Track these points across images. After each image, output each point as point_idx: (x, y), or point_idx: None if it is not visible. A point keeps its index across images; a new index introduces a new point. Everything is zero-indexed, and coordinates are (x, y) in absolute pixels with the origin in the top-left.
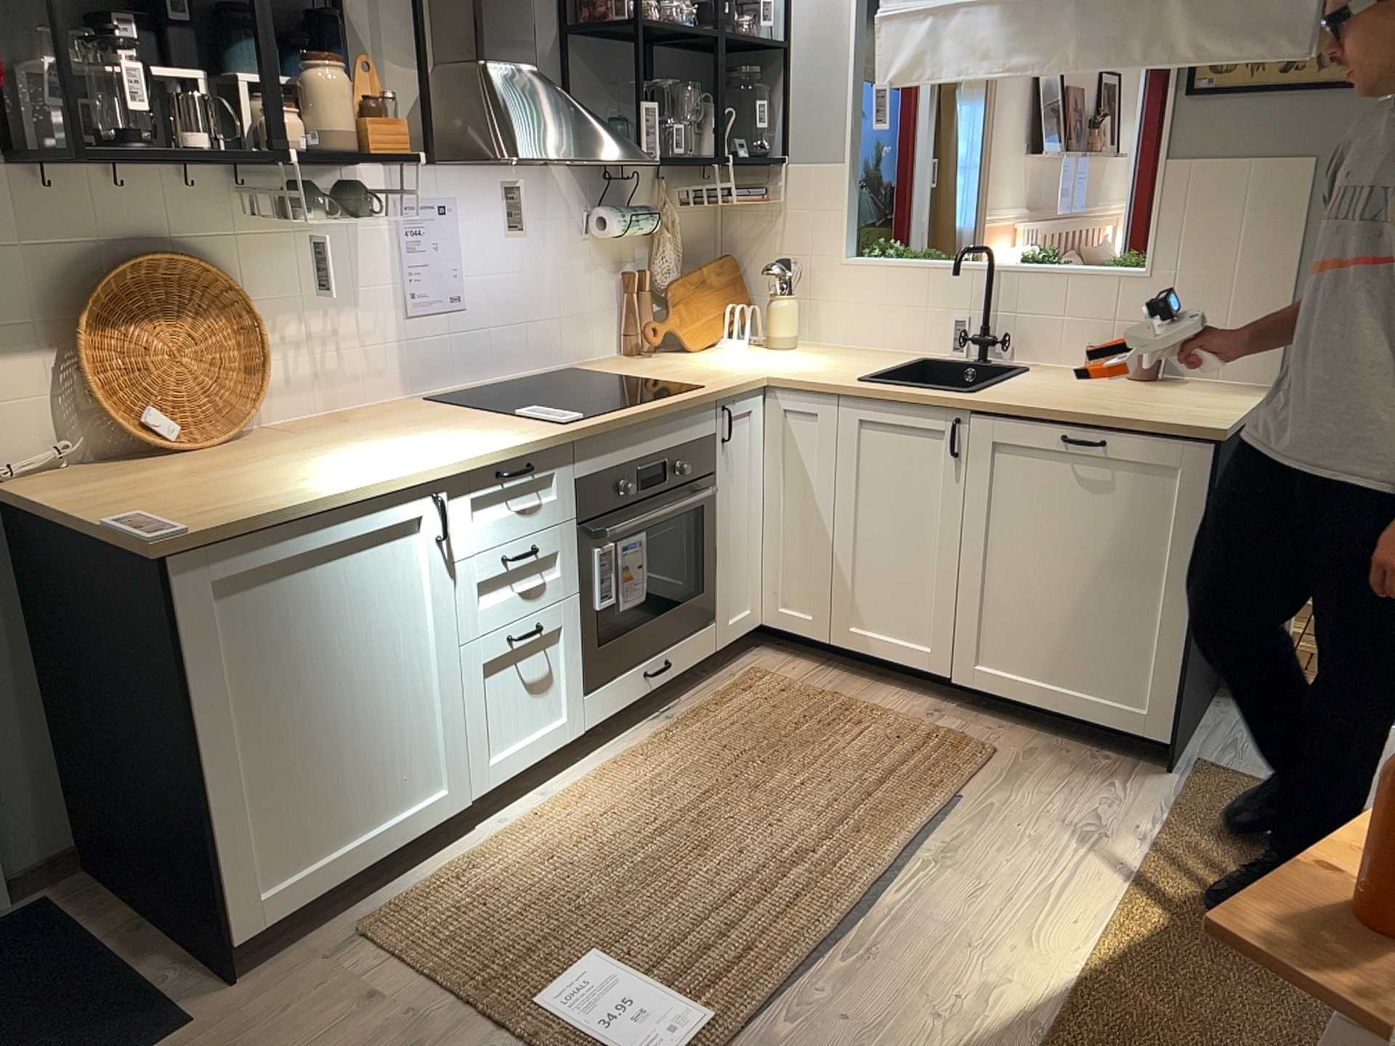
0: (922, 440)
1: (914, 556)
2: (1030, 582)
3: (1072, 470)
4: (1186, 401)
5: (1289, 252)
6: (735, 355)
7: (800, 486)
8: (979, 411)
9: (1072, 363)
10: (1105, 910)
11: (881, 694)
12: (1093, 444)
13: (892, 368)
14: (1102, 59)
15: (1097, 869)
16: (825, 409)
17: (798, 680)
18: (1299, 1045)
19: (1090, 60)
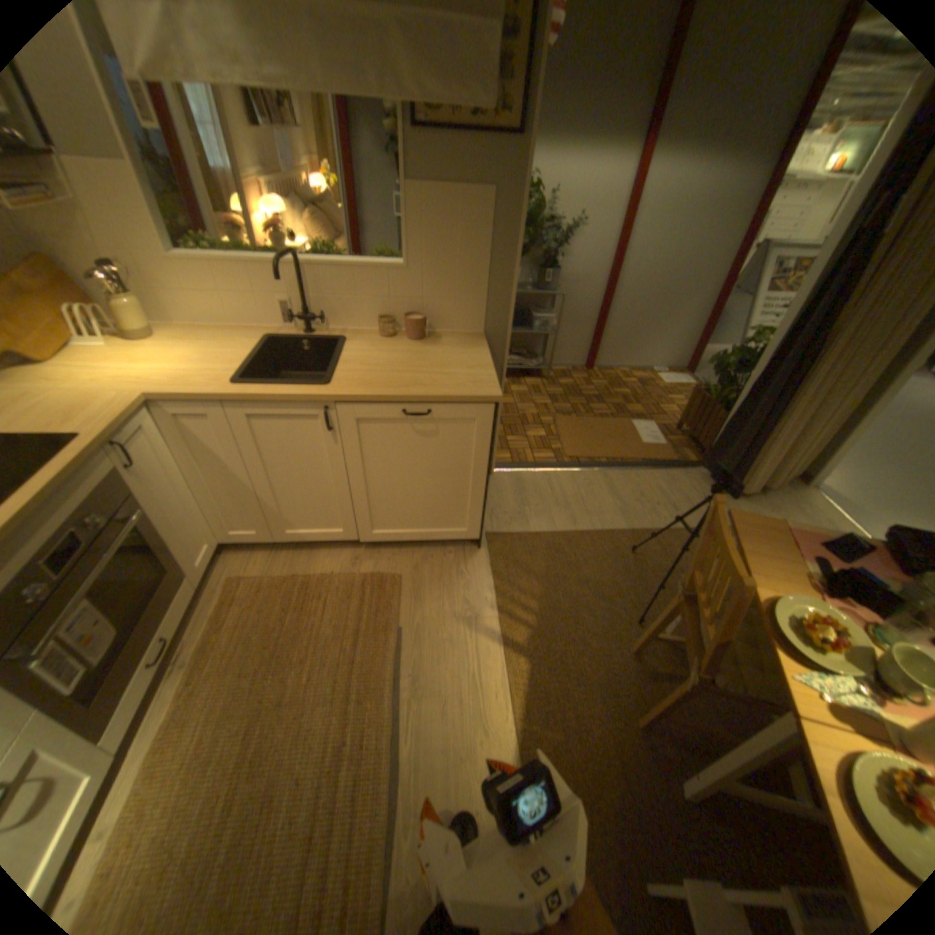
0: (299, 422)
1: (315, 488)
2: (394, 489)
3: (410, 429)
4: (455, 363)
5: (484, 253)
6: (96, 358)
7: (210, 462)
8: (337, 398)
9: (368, 327)
10: (500, 676)
11: (317, 561)
12: (423, 415)
13: (249, 356)
14: (348, 87)
15: (483, 646)
16: (211, 411)
17: (261, 576)
18: (608, 718)
19: (337, 85)
